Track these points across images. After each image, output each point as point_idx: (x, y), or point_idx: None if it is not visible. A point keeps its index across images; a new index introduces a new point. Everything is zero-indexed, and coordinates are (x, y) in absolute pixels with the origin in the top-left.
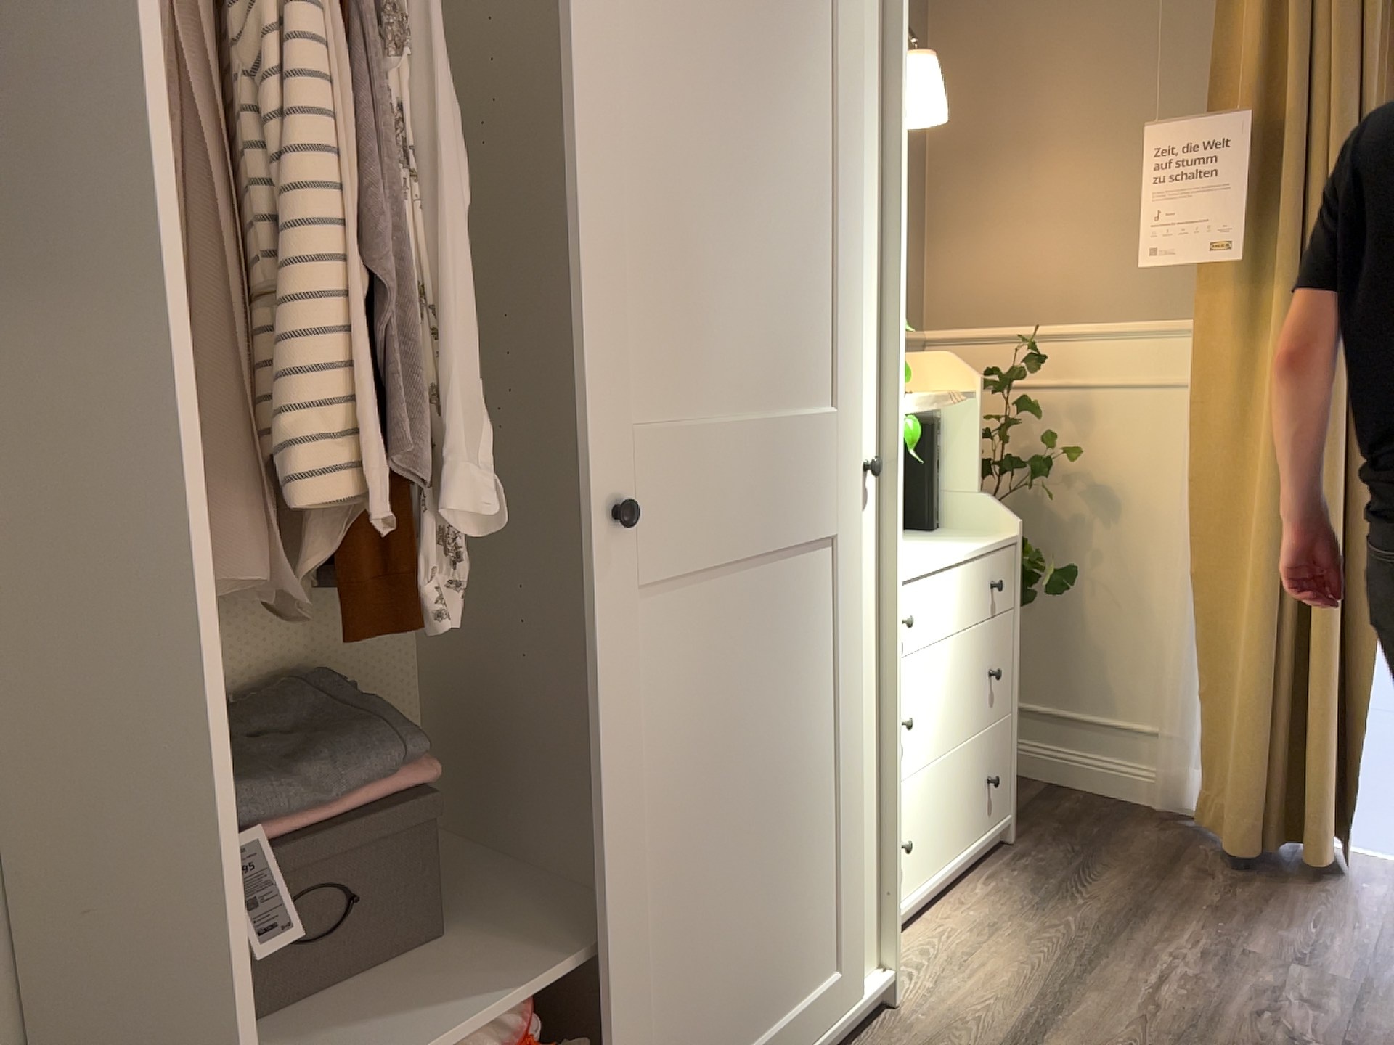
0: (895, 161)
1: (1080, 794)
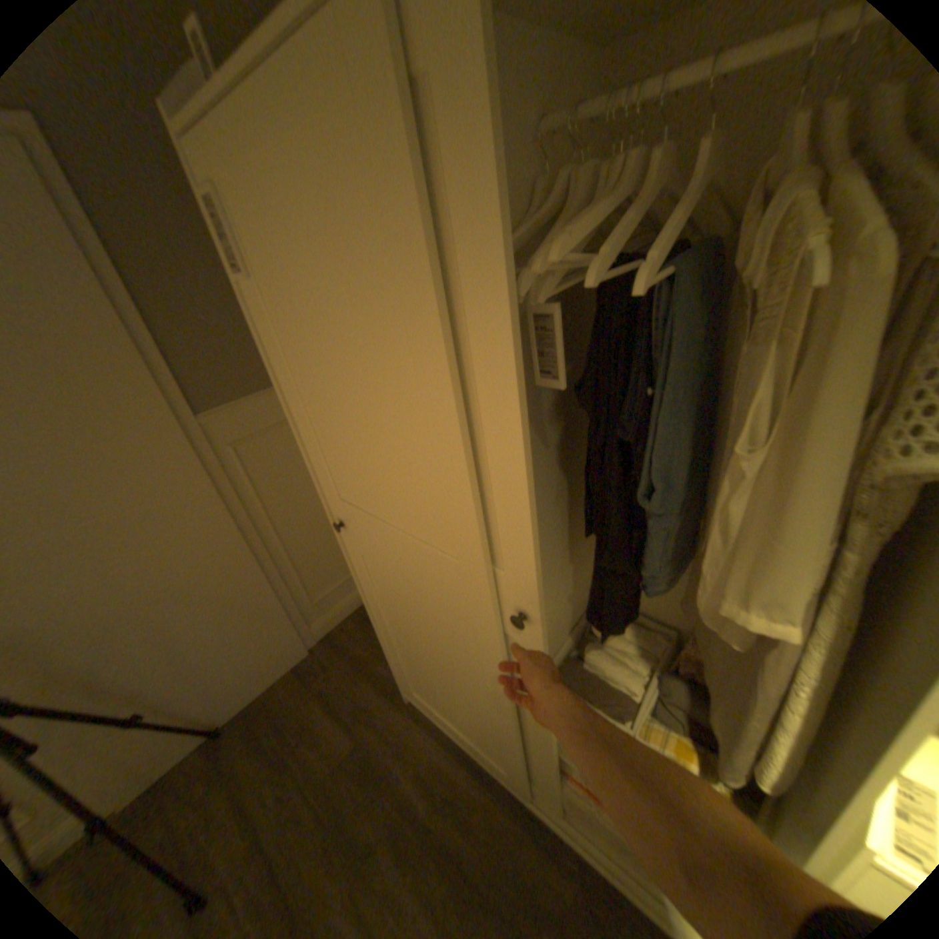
0: None
1: None
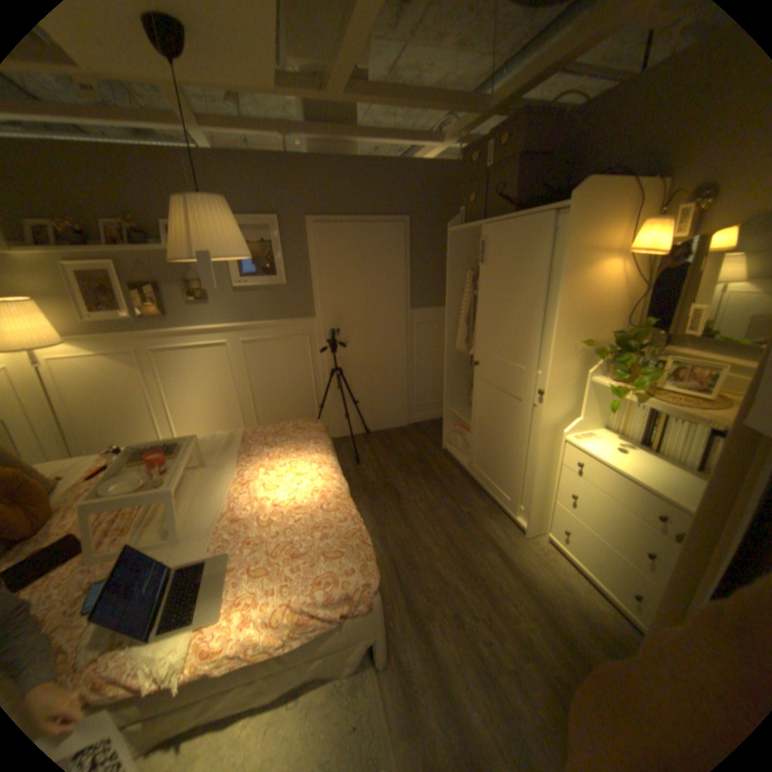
0: (561, 298)
1: None
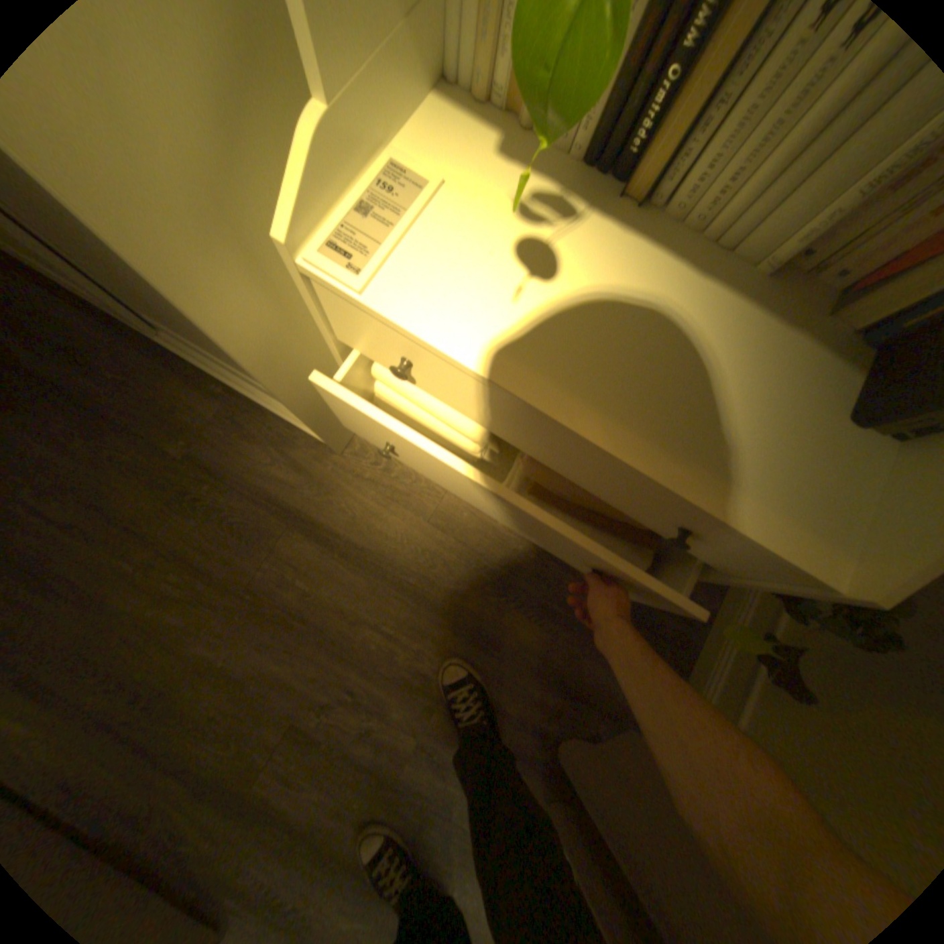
0: None
1: (688, 644)
